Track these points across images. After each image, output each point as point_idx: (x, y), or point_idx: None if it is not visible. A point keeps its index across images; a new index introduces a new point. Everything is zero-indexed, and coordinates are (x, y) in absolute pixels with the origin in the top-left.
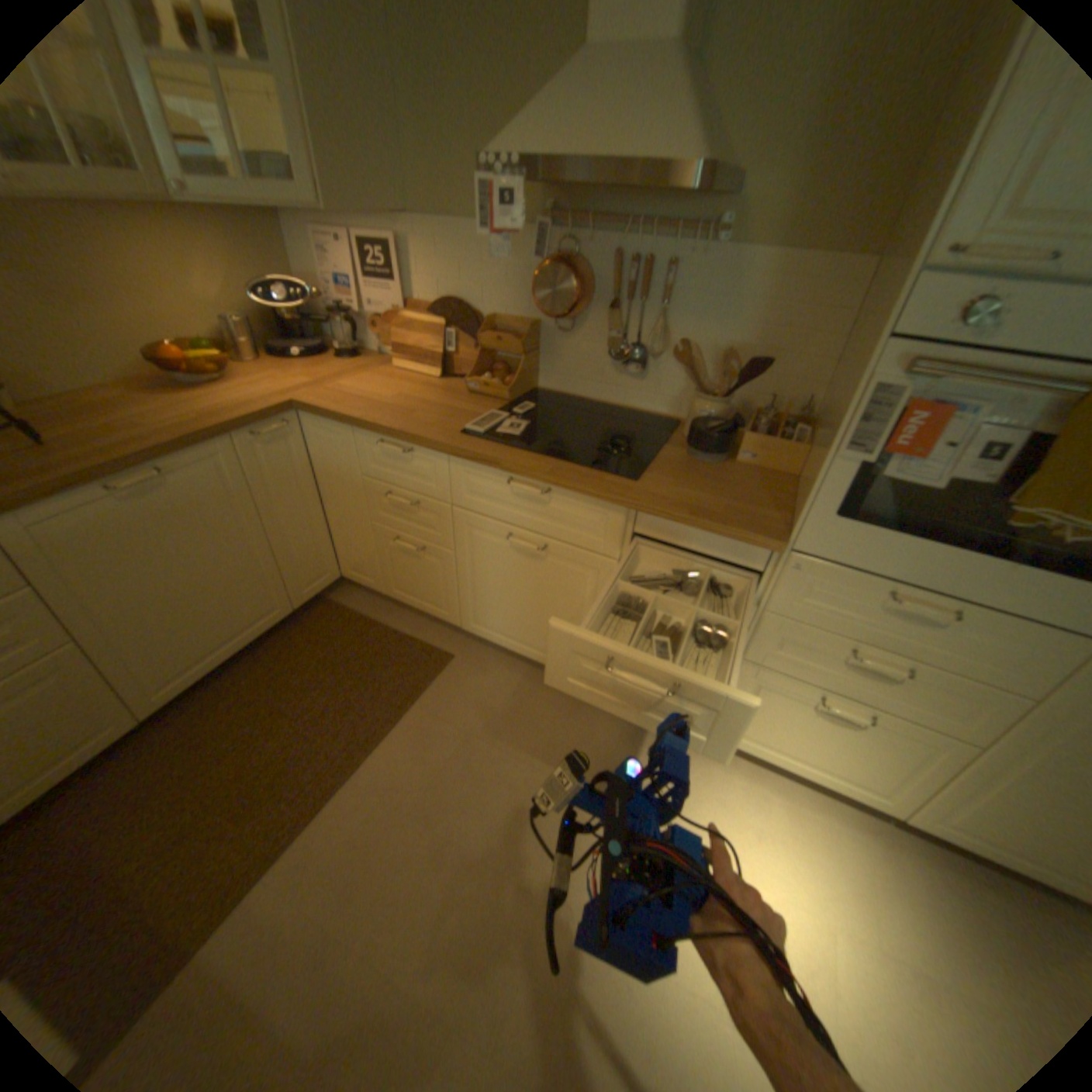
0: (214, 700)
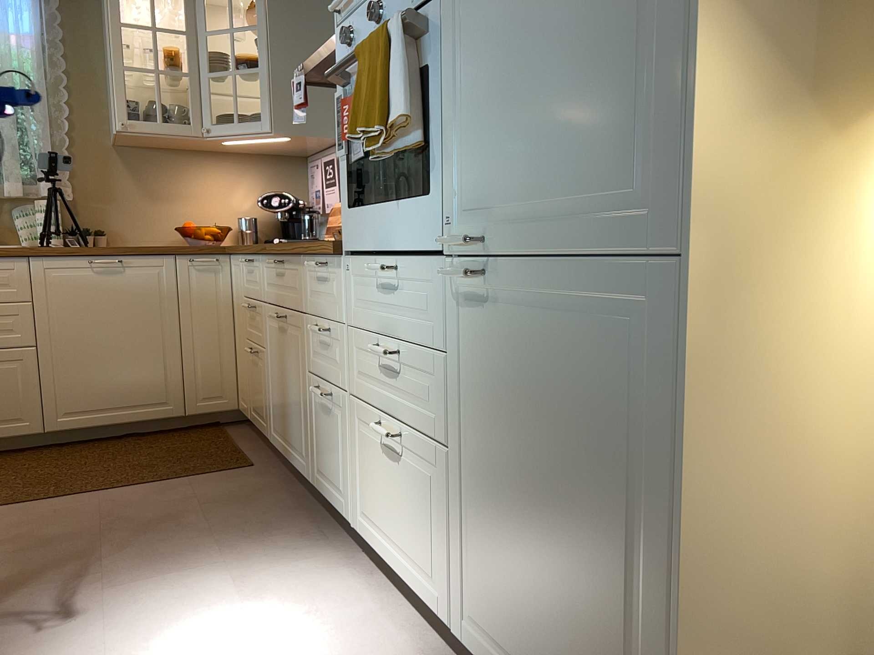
0: (93, 448)
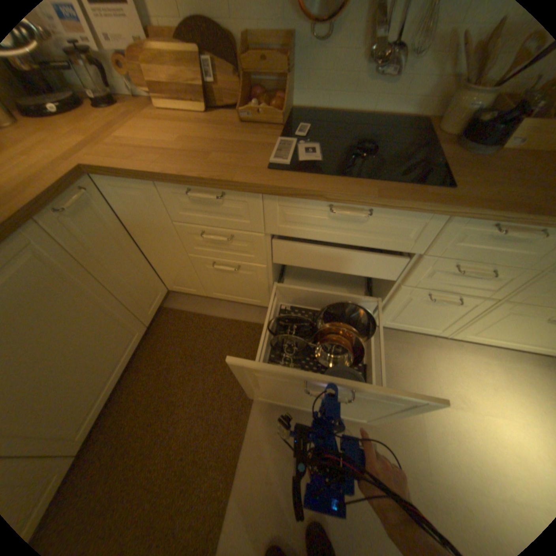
0: (119, 411)
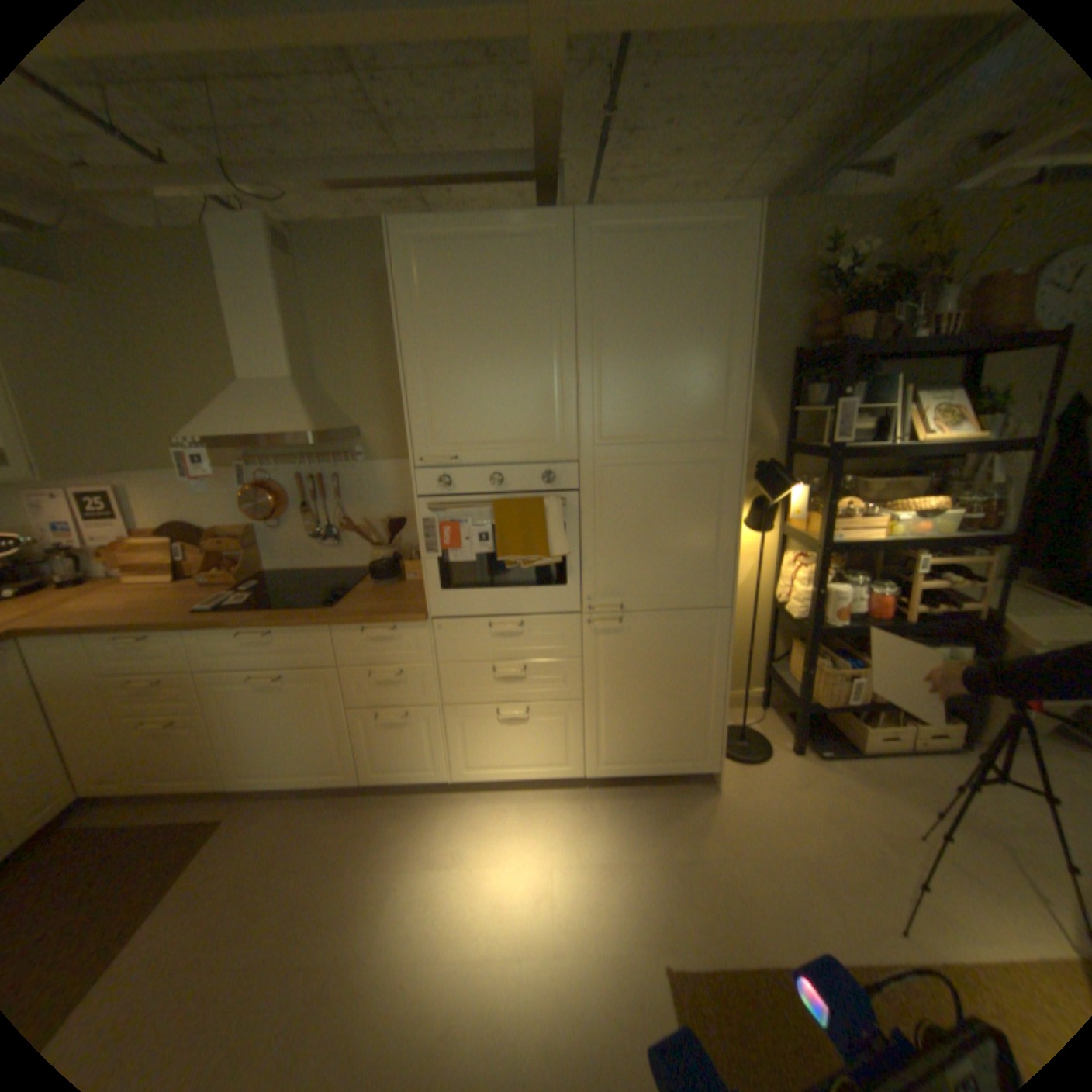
0: None
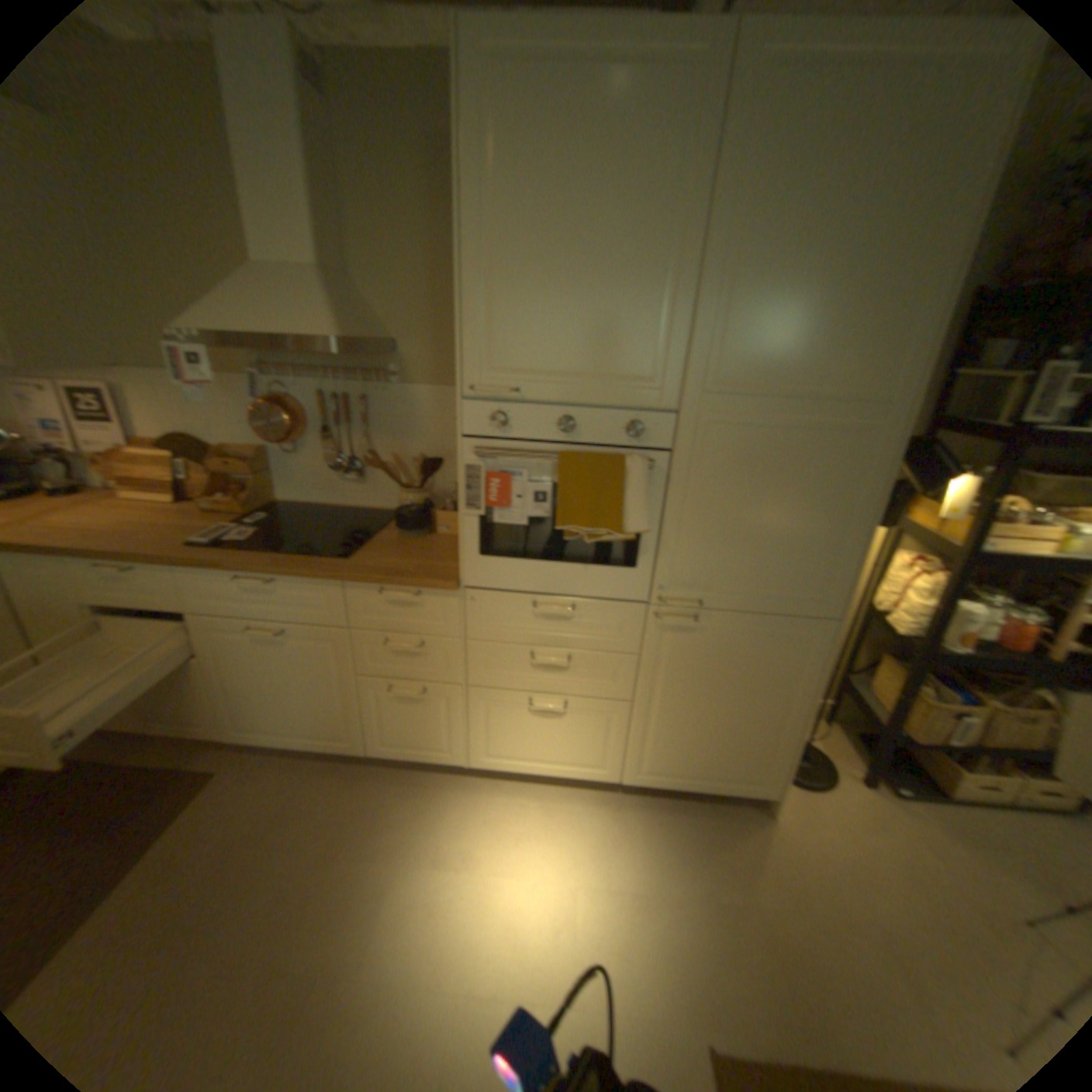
0: None
